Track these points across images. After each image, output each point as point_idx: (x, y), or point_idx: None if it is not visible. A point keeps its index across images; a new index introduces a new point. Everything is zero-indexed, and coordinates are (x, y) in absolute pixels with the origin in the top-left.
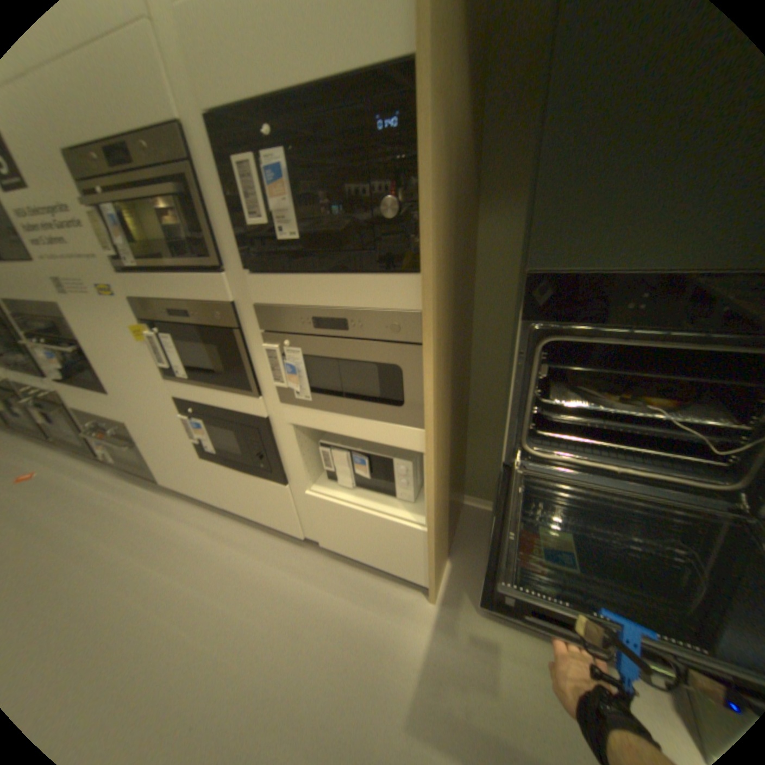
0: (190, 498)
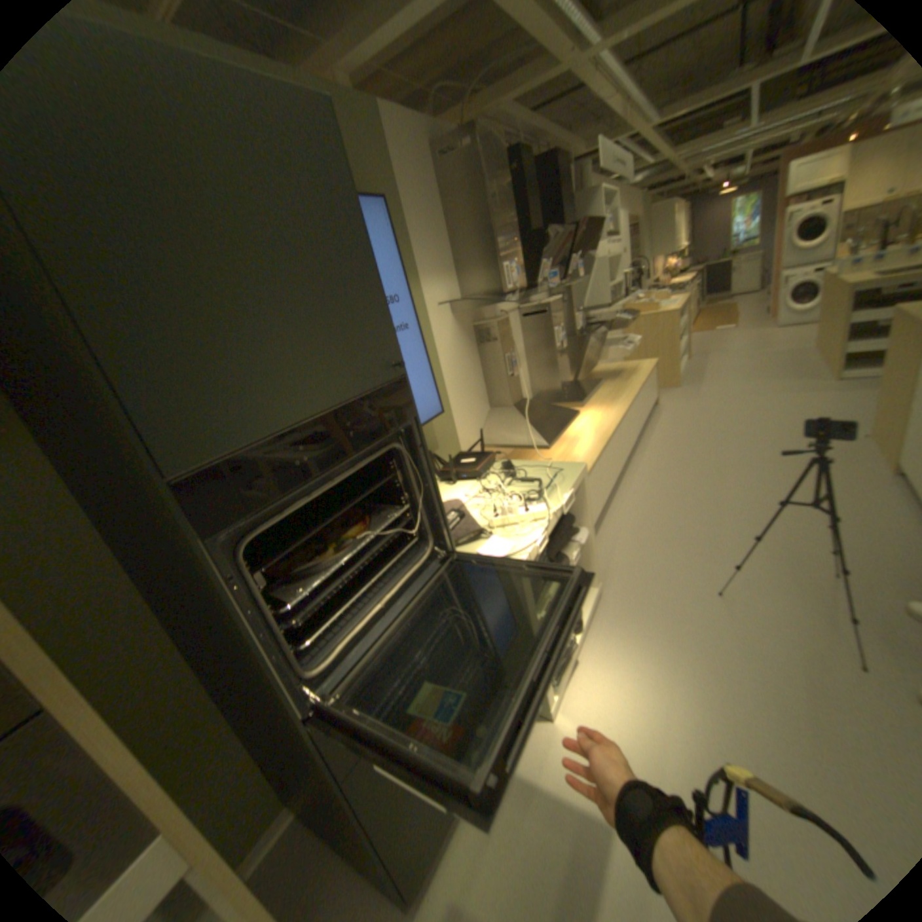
0: None
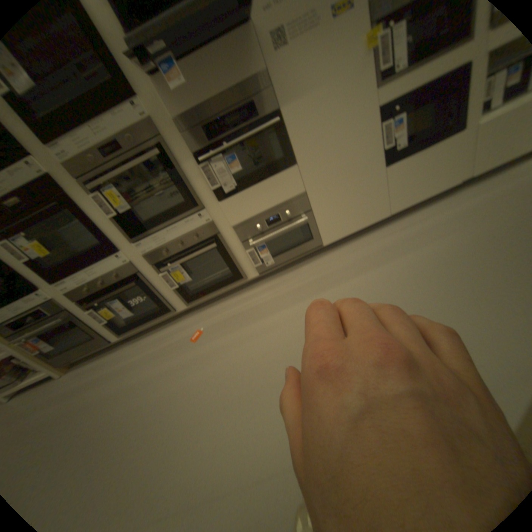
0: (362, 226)
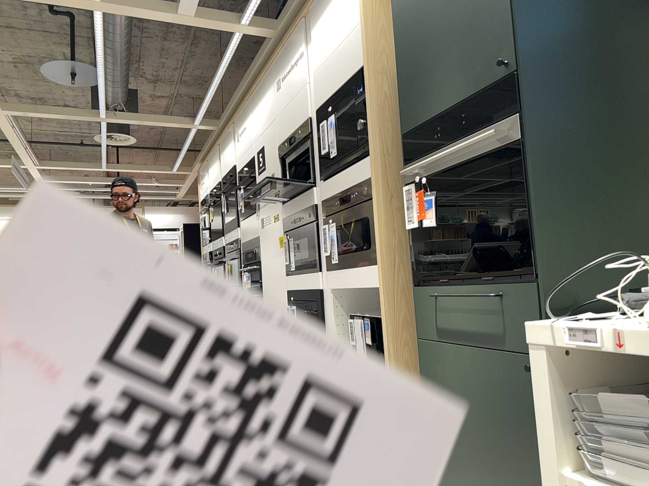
0: None
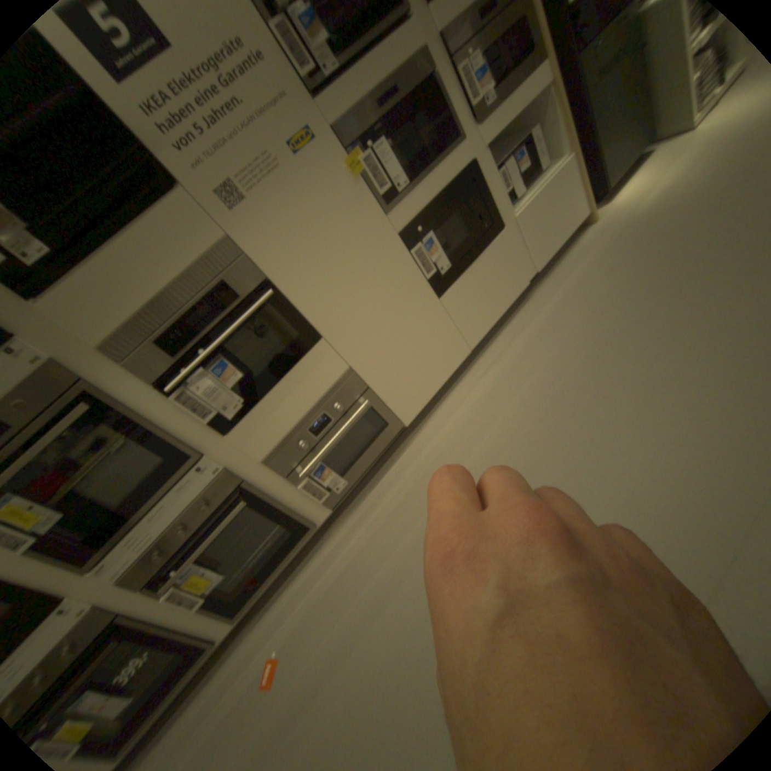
0: (445, 379)
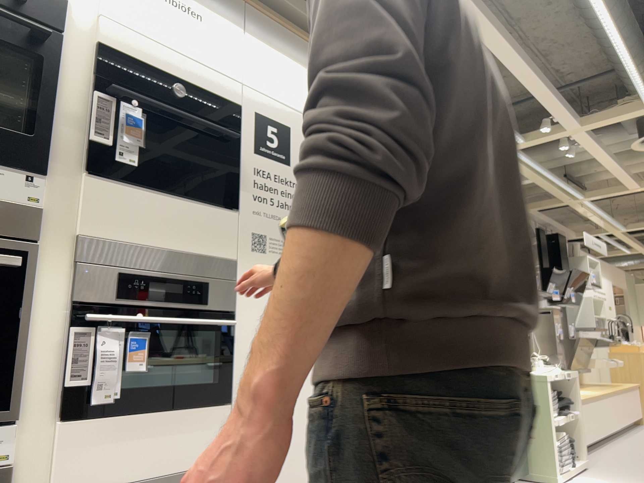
0: None
